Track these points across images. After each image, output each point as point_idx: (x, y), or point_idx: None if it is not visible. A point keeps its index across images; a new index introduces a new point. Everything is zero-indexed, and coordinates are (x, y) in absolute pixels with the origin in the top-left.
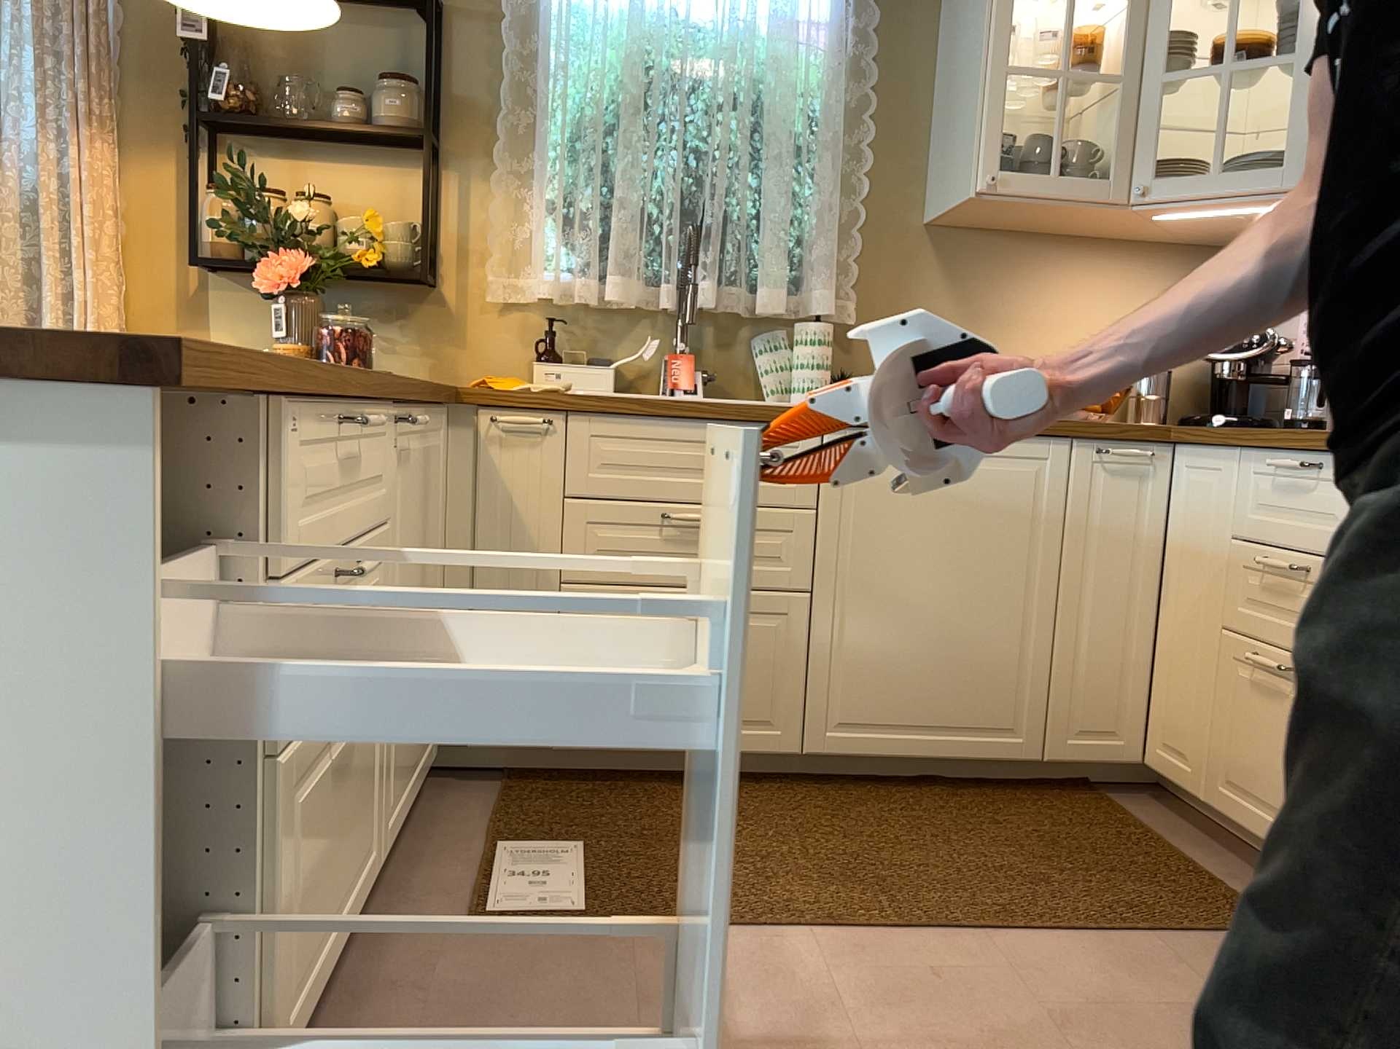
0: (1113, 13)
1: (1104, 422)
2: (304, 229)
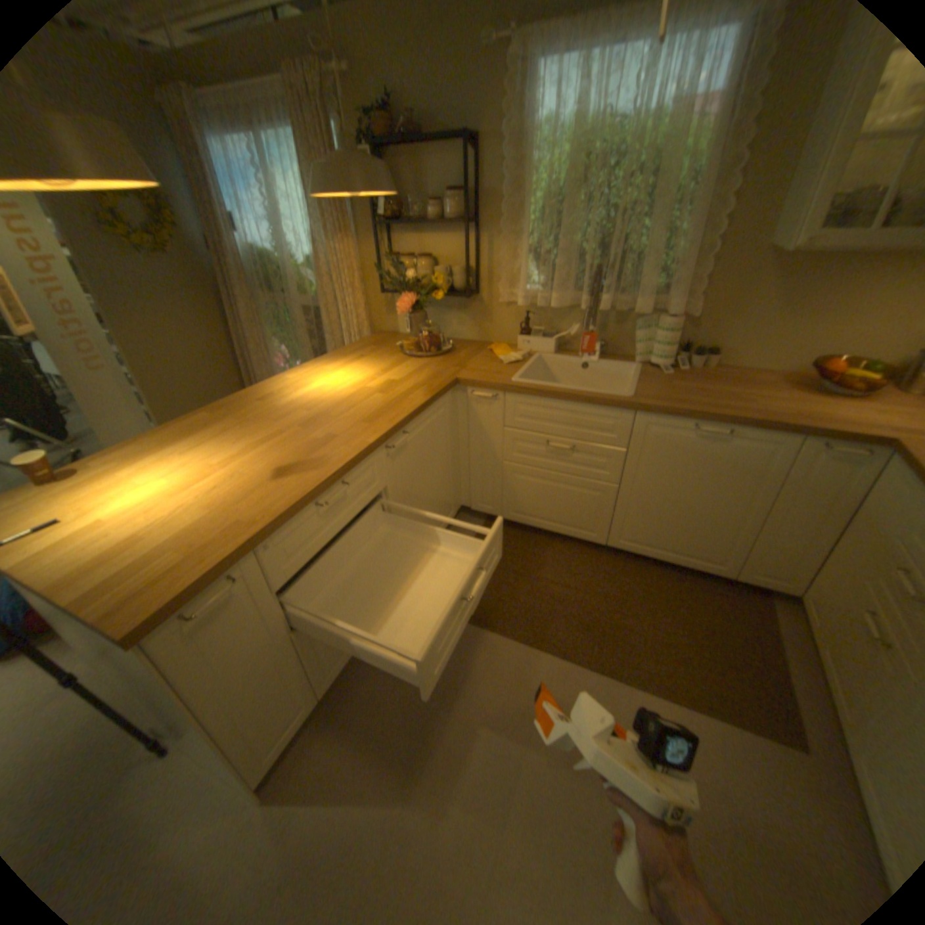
0: None
1: (840, 425)
2: (413, 280)
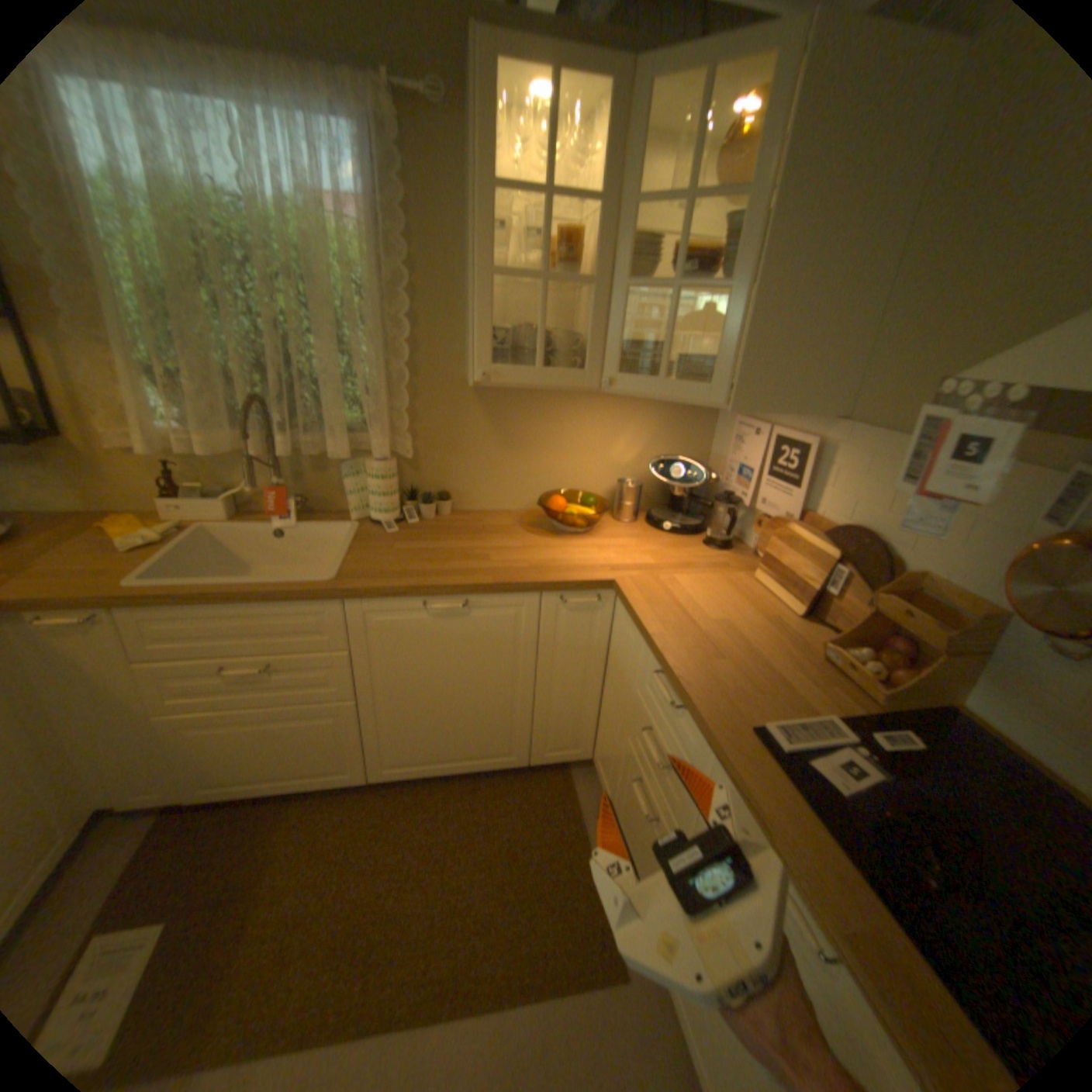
0: (601, 204)
1: (567, 573)
2: None
